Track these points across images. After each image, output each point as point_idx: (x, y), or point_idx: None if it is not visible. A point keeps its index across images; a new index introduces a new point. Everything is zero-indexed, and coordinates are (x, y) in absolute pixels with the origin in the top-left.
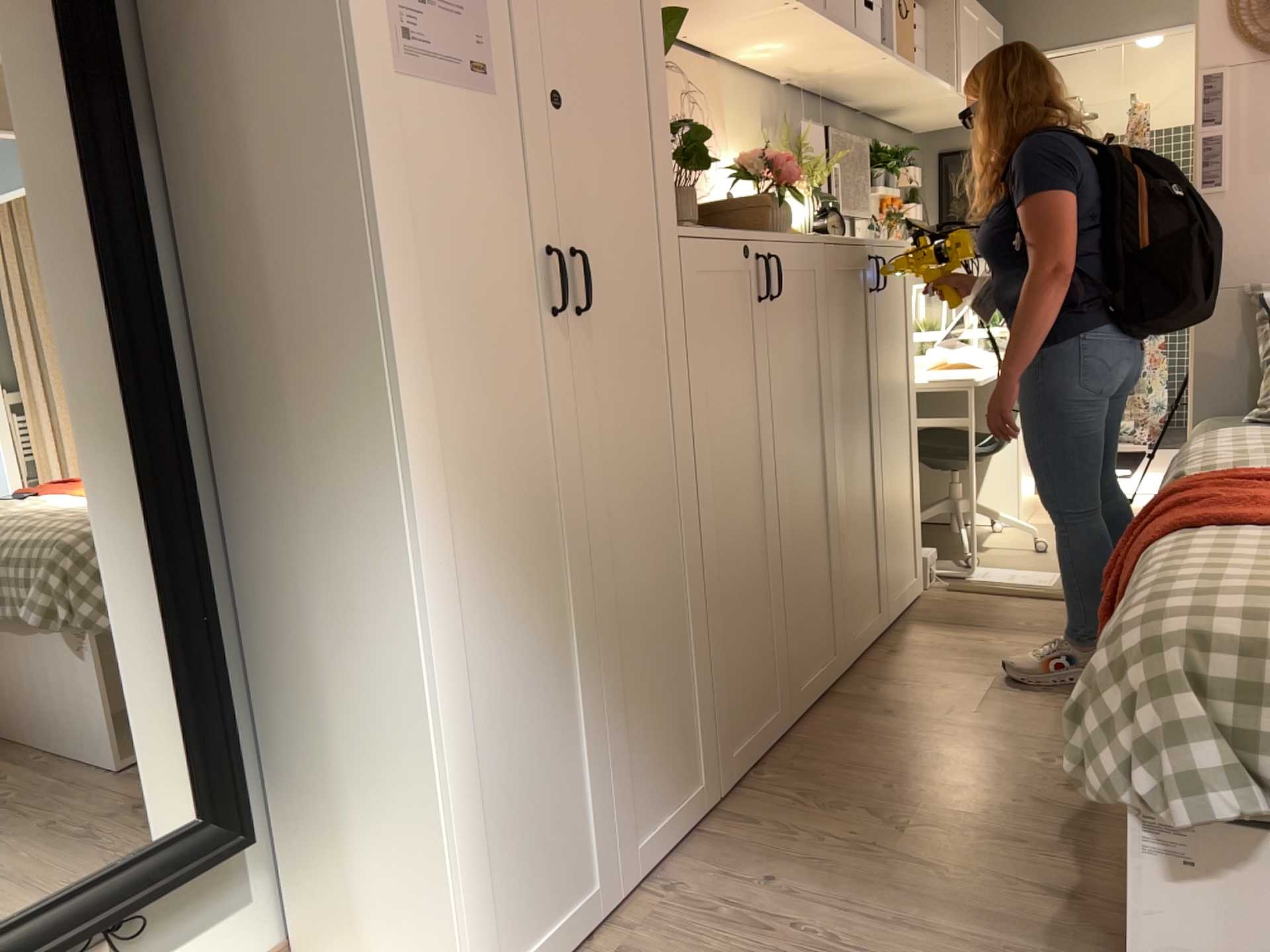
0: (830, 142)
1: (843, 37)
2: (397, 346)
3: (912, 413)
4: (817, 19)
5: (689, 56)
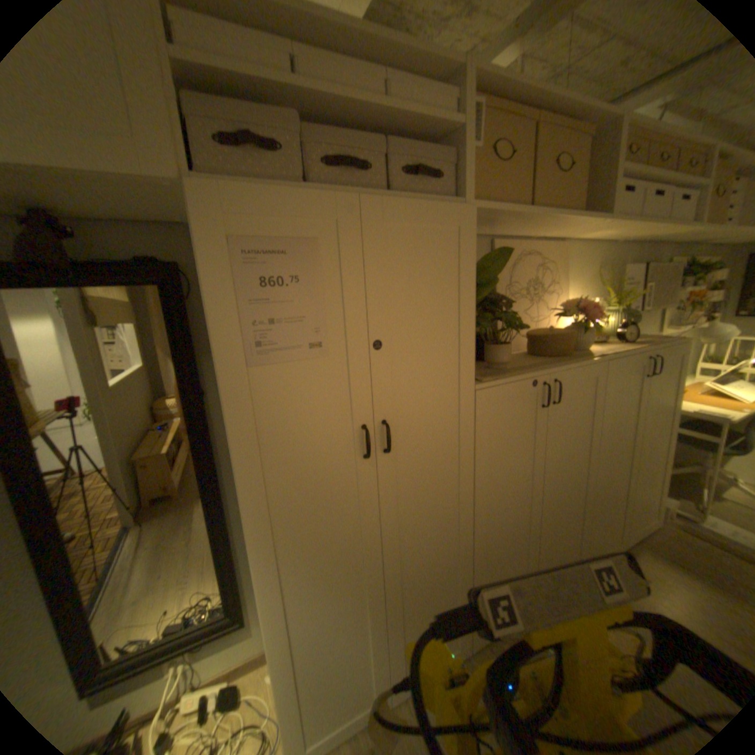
0: (656, 264)
1: (656, 224)
2: (242, 505)
3: (675, 435)
4: (631, 221)
5: (548, 241)
